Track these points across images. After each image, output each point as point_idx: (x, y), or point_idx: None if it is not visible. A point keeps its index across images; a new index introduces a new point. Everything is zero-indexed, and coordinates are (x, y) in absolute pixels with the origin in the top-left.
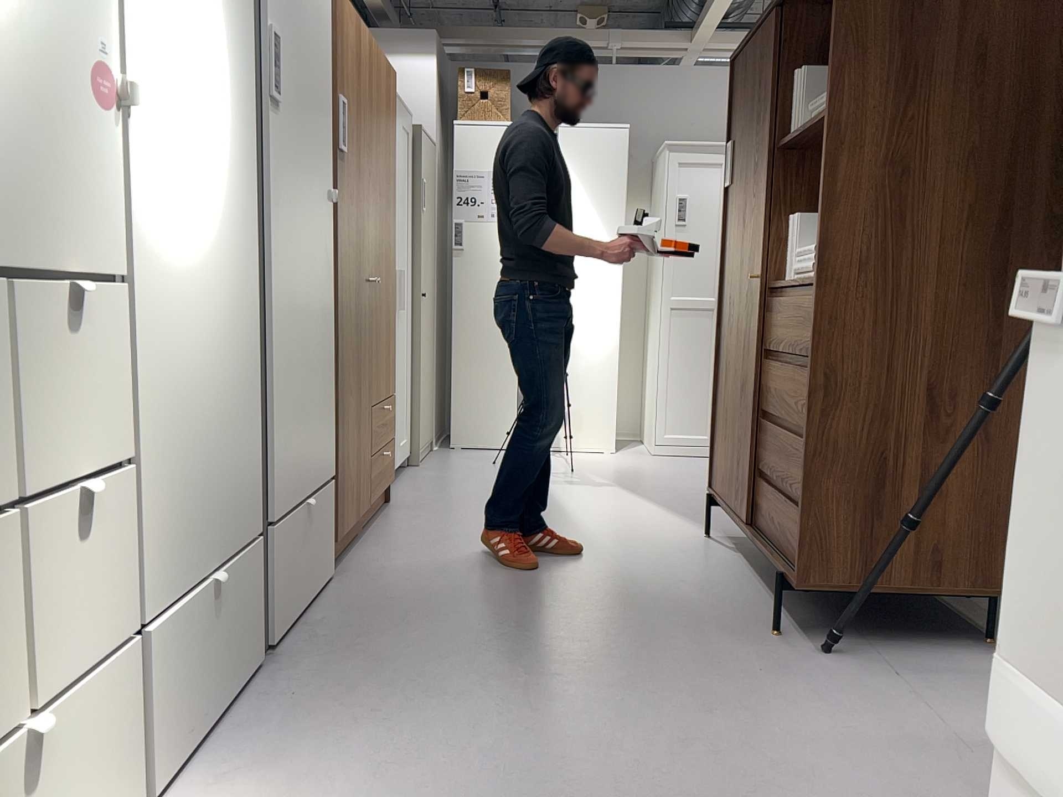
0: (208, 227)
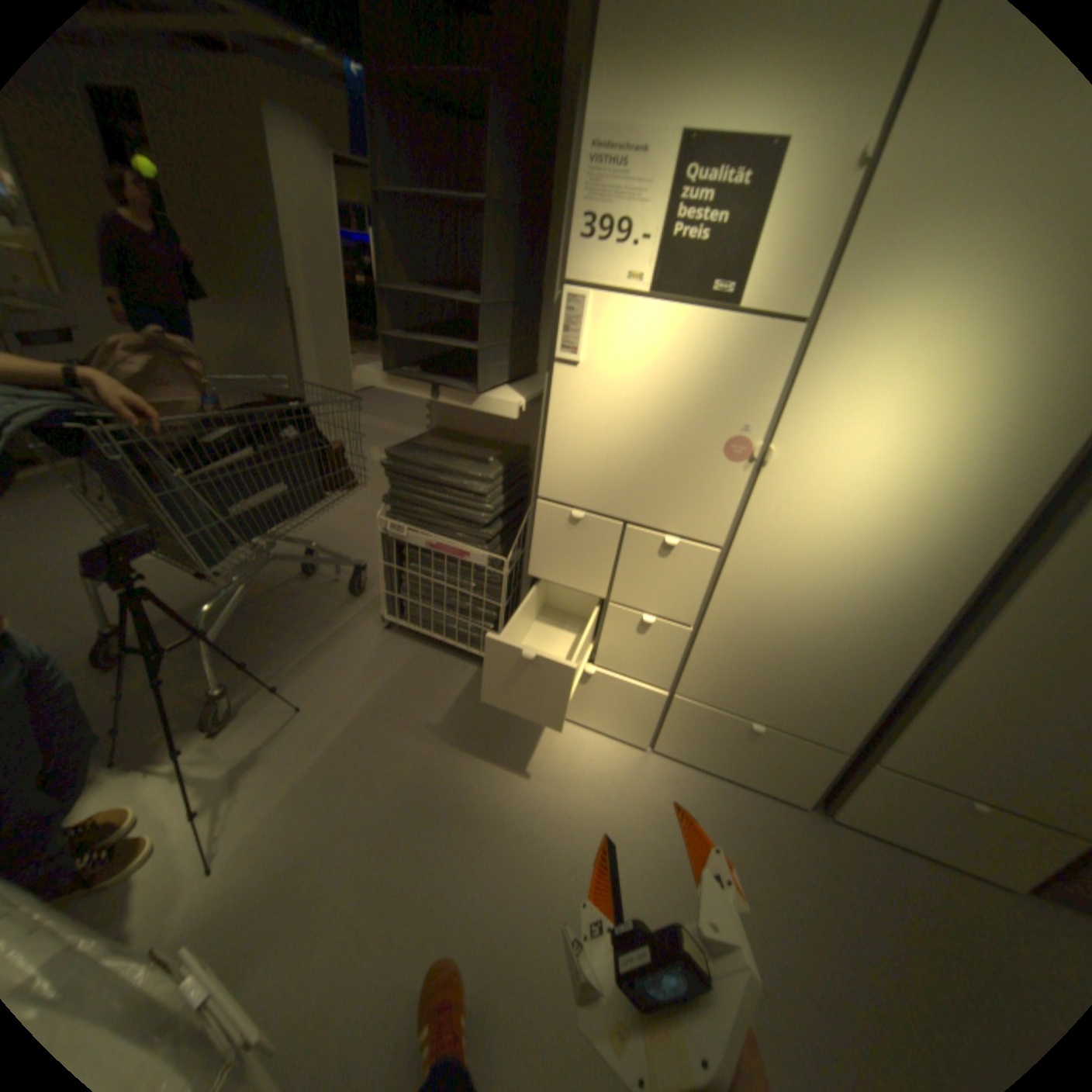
0: (872, 548)
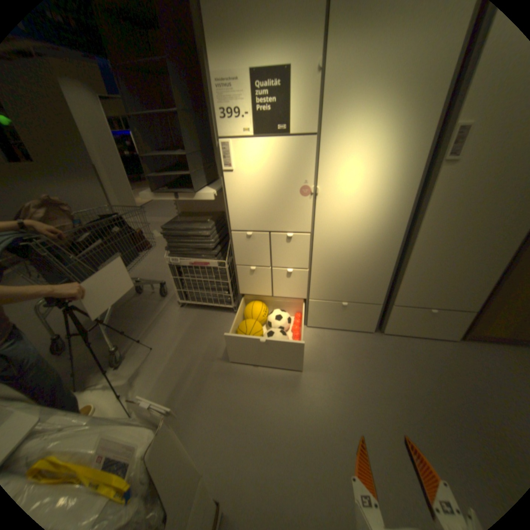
0: (365, 219)
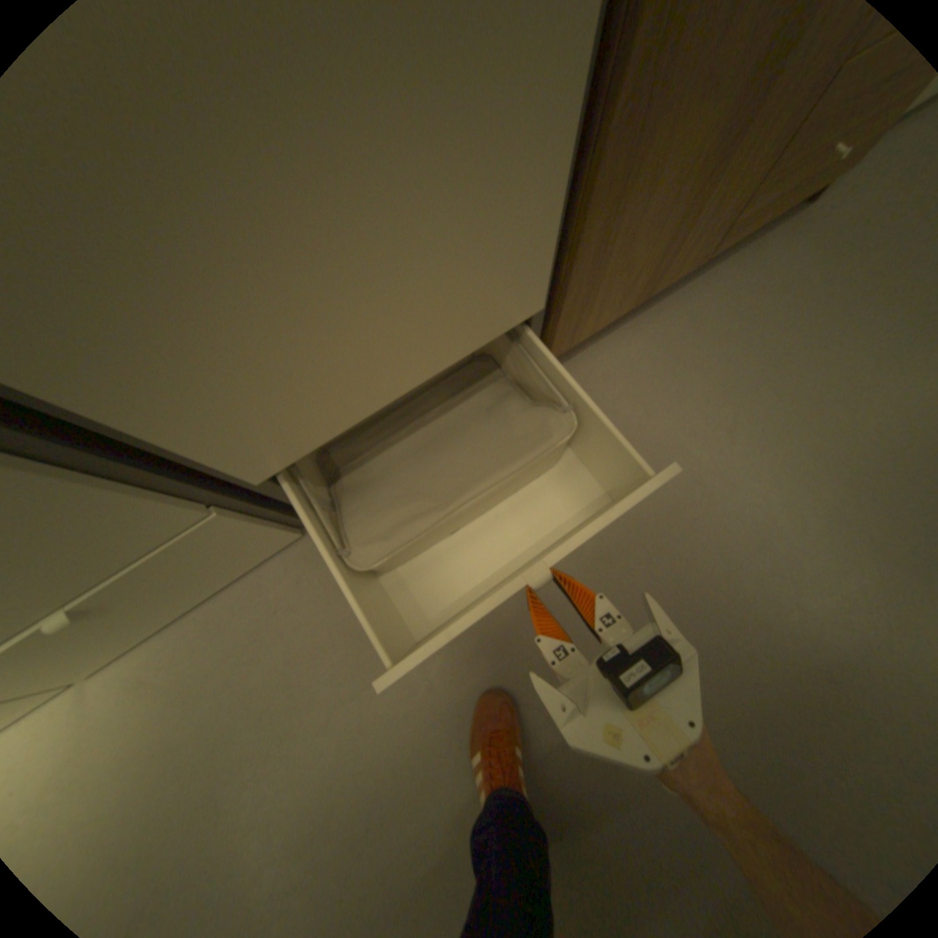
0: None
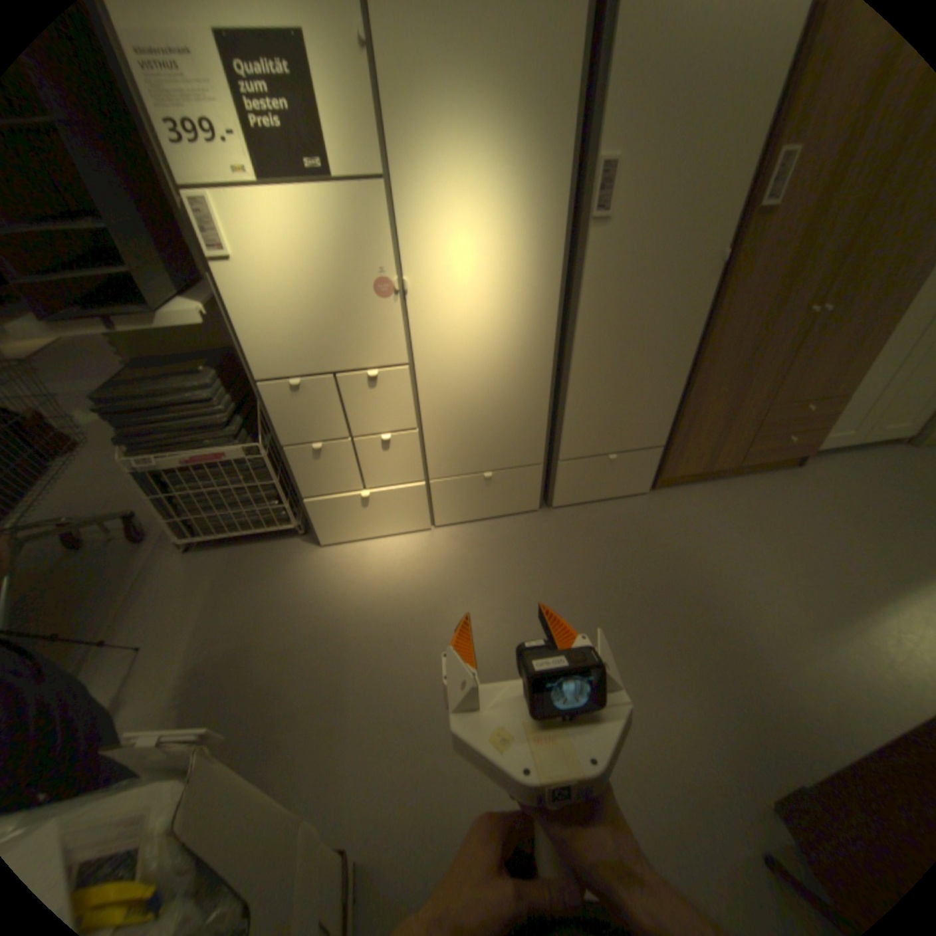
0: (494, 327)
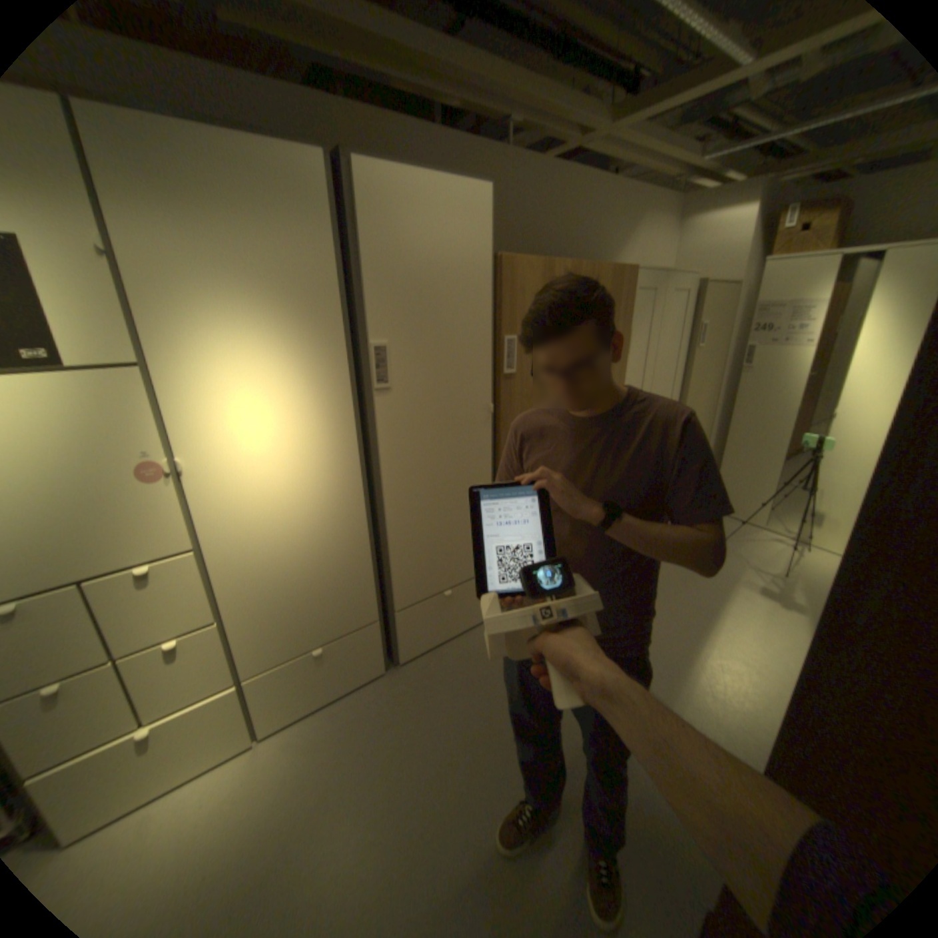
0: (296, 493)
